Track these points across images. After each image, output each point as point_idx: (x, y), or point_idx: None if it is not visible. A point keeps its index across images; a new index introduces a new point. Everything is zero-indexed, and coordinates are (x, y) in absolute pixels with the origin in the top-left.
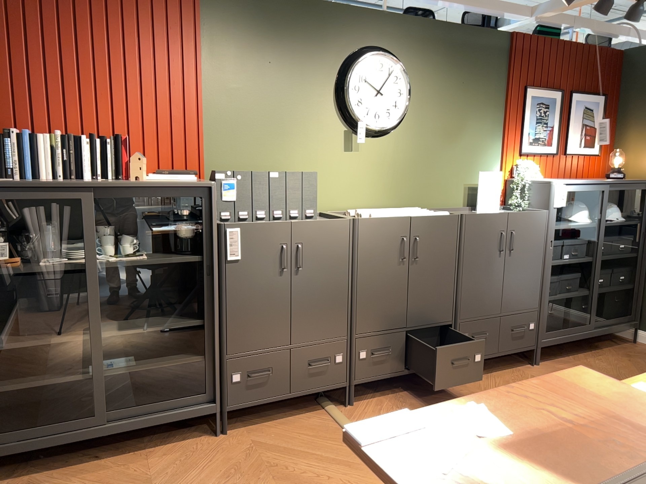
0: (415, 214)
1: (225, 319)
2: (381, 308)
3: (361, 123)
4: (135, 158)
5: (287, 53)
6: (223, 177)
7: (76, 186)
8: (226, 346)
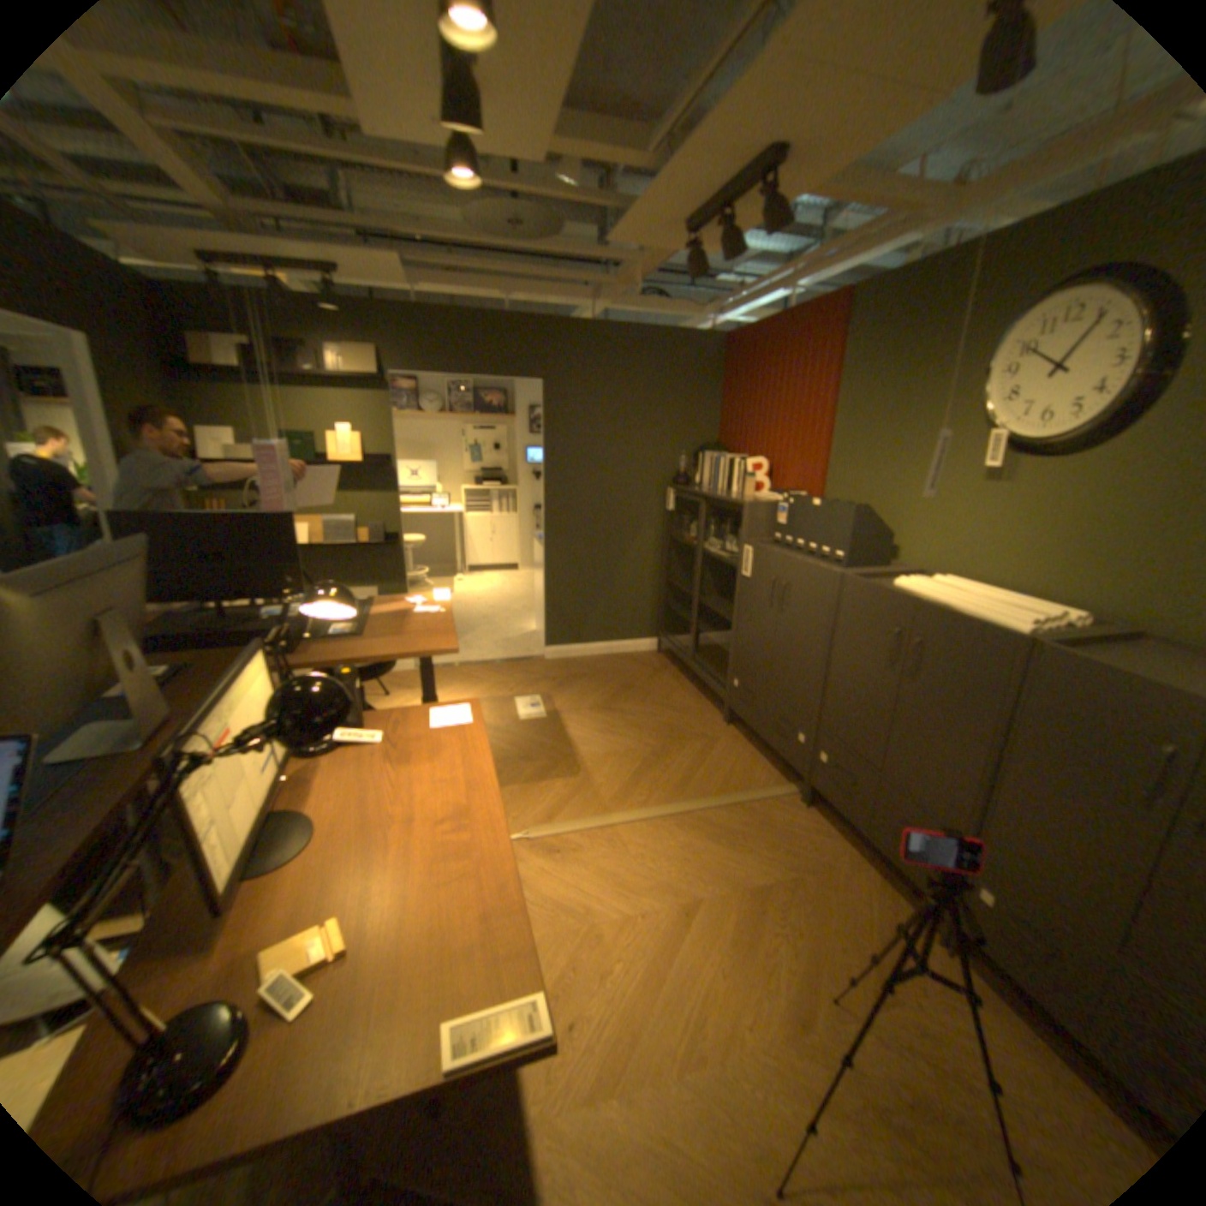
0: (958, 604)
1: (738, 627)
2: (854, 714)
3: (1001, 431)
4: (747, 477)
5: (927, 337)
6: (782, 499)
7: (698, 494)
8: (736, 651)
